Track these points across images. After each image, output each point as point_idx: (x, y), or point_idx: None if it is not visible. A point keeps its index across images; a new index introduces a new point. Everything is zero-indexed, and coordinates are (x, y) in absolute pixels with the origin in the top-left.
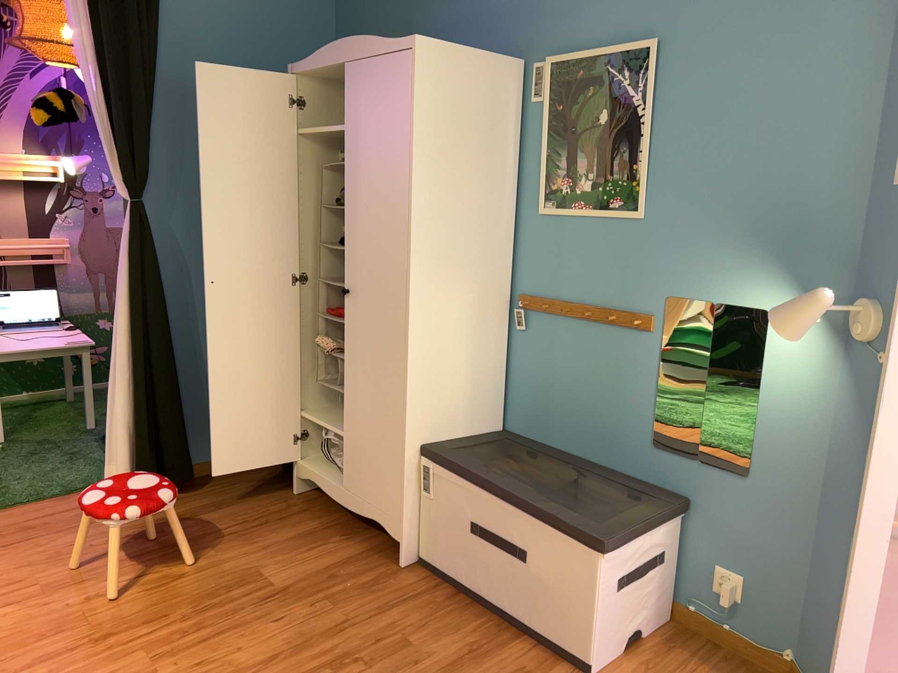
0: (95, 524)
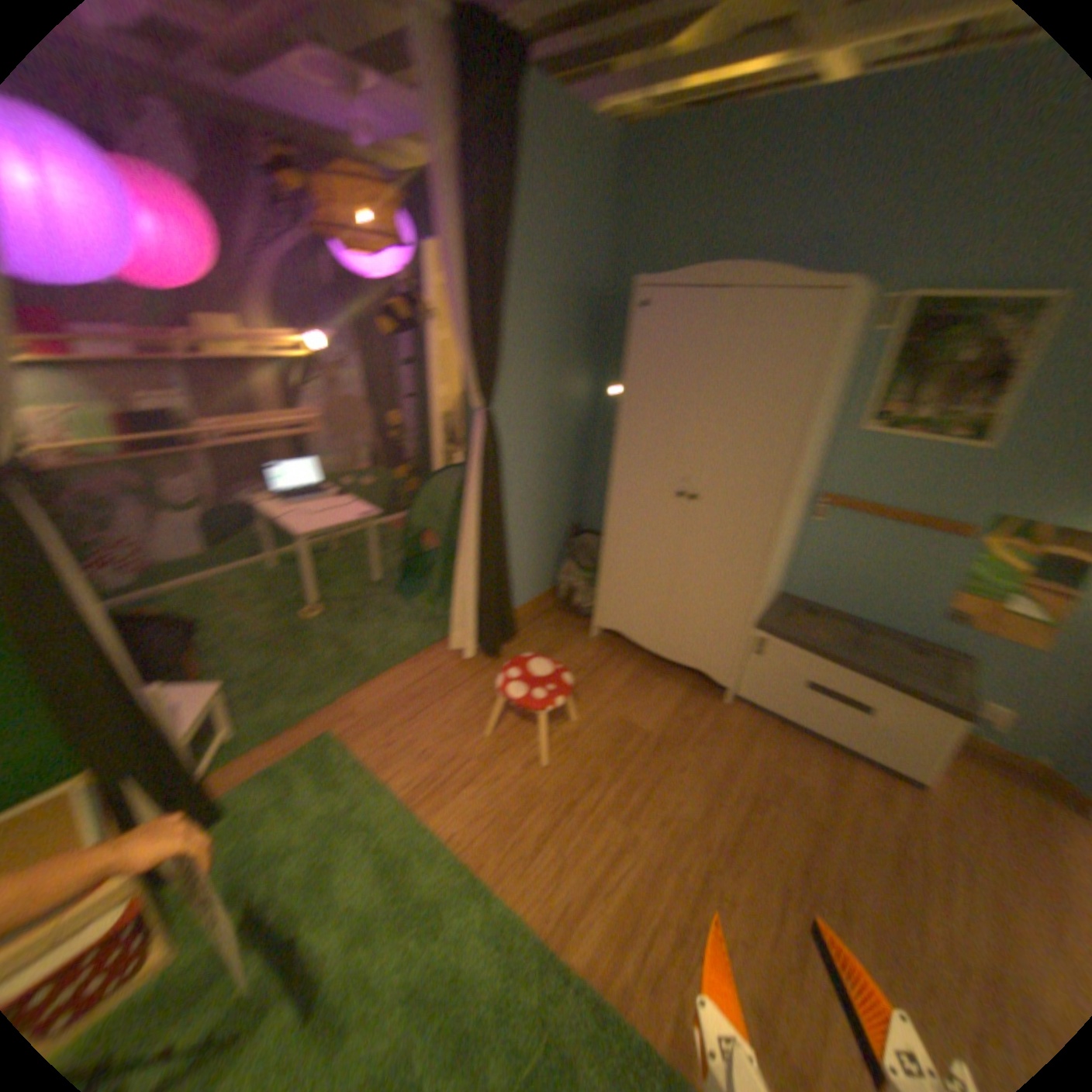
0: (469, 686)
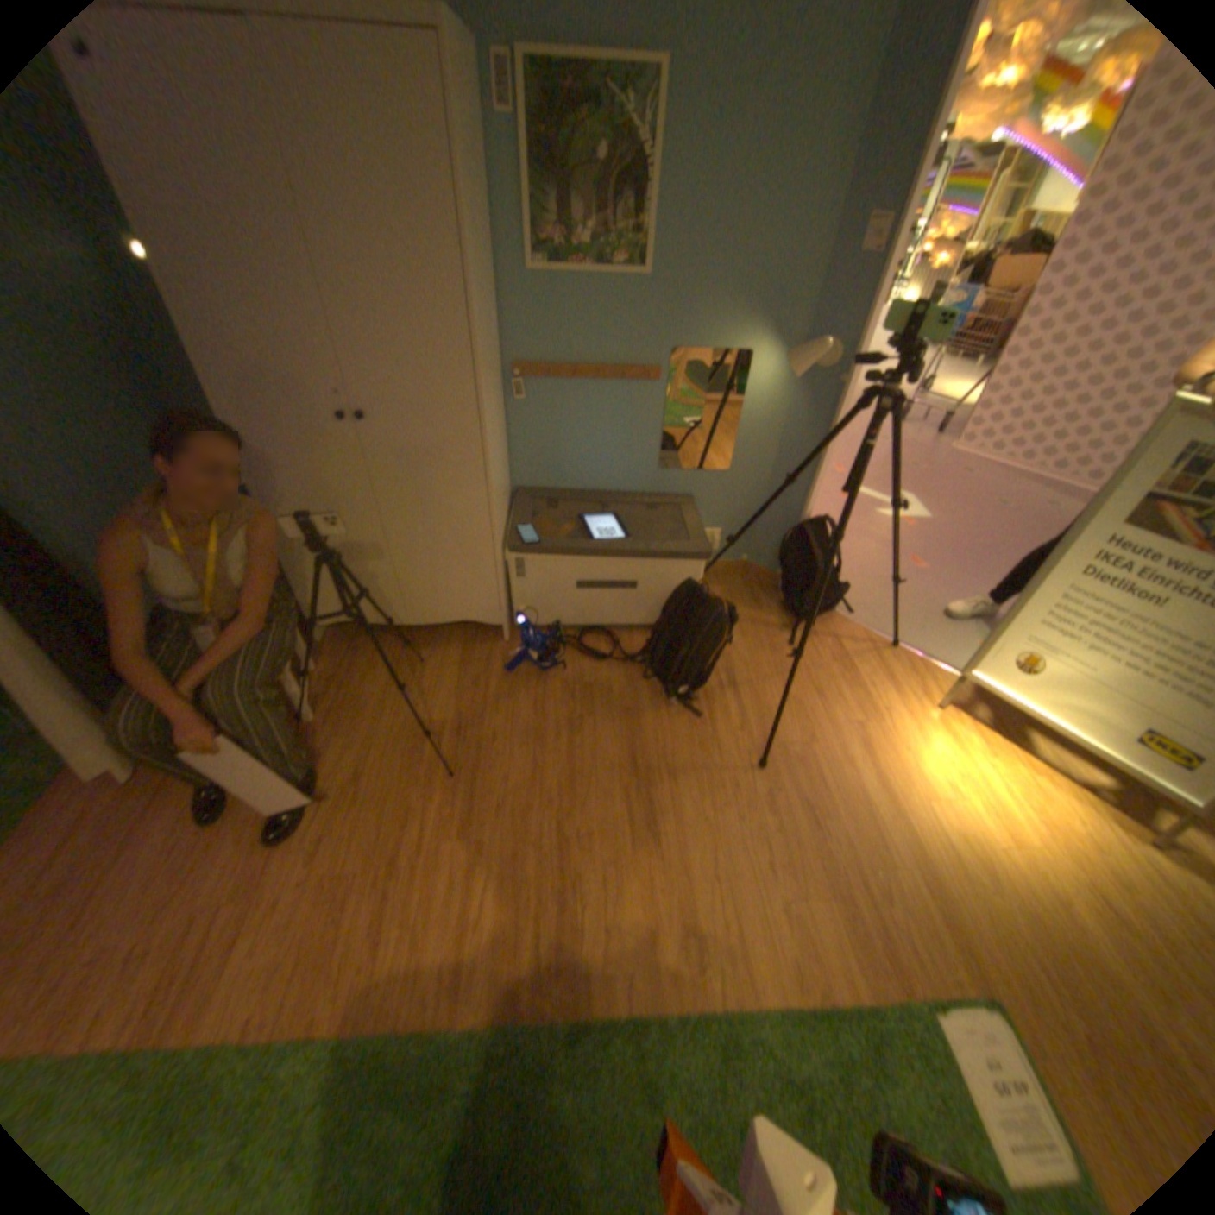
0: (155, 814)
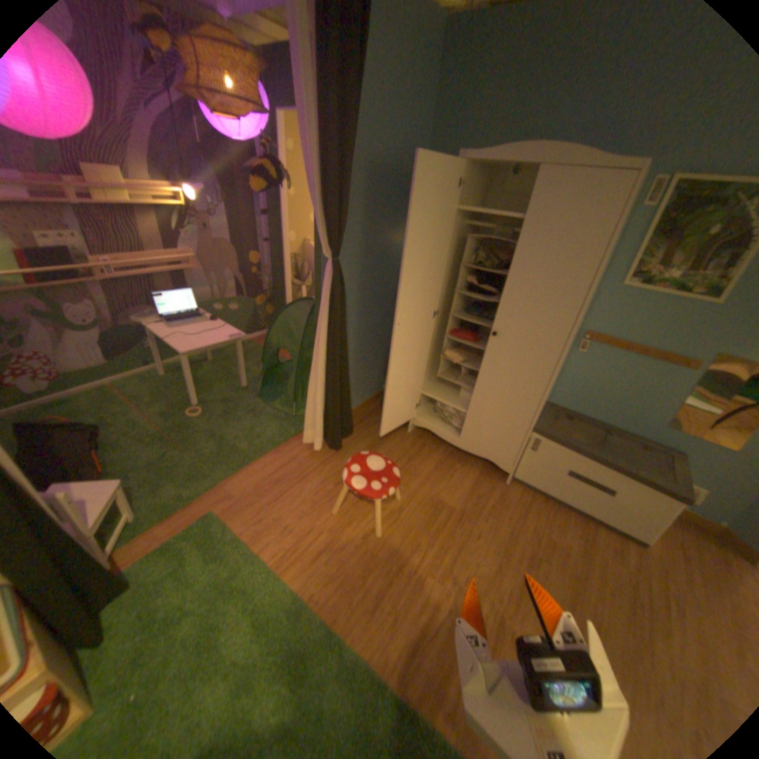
0: (317, 472)
